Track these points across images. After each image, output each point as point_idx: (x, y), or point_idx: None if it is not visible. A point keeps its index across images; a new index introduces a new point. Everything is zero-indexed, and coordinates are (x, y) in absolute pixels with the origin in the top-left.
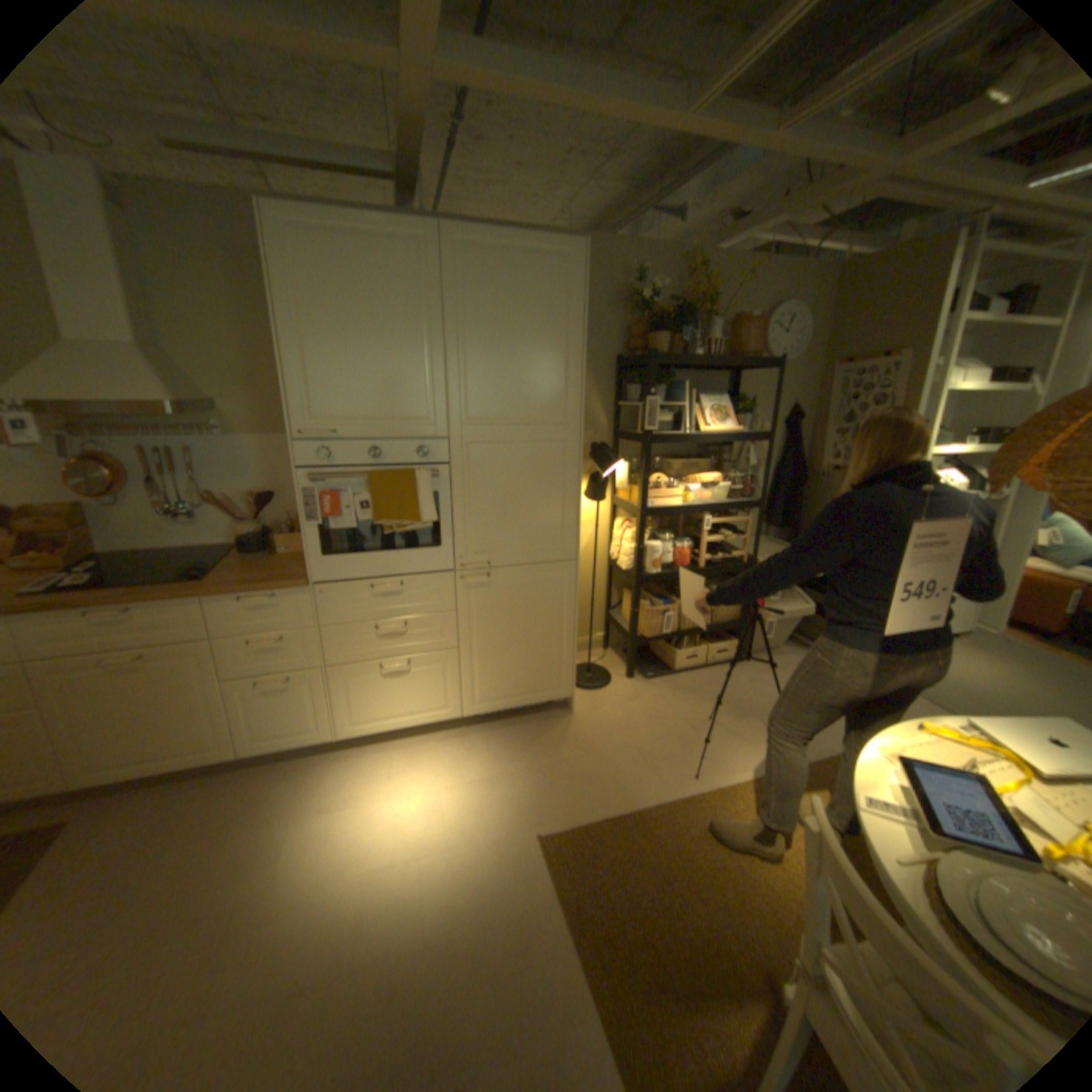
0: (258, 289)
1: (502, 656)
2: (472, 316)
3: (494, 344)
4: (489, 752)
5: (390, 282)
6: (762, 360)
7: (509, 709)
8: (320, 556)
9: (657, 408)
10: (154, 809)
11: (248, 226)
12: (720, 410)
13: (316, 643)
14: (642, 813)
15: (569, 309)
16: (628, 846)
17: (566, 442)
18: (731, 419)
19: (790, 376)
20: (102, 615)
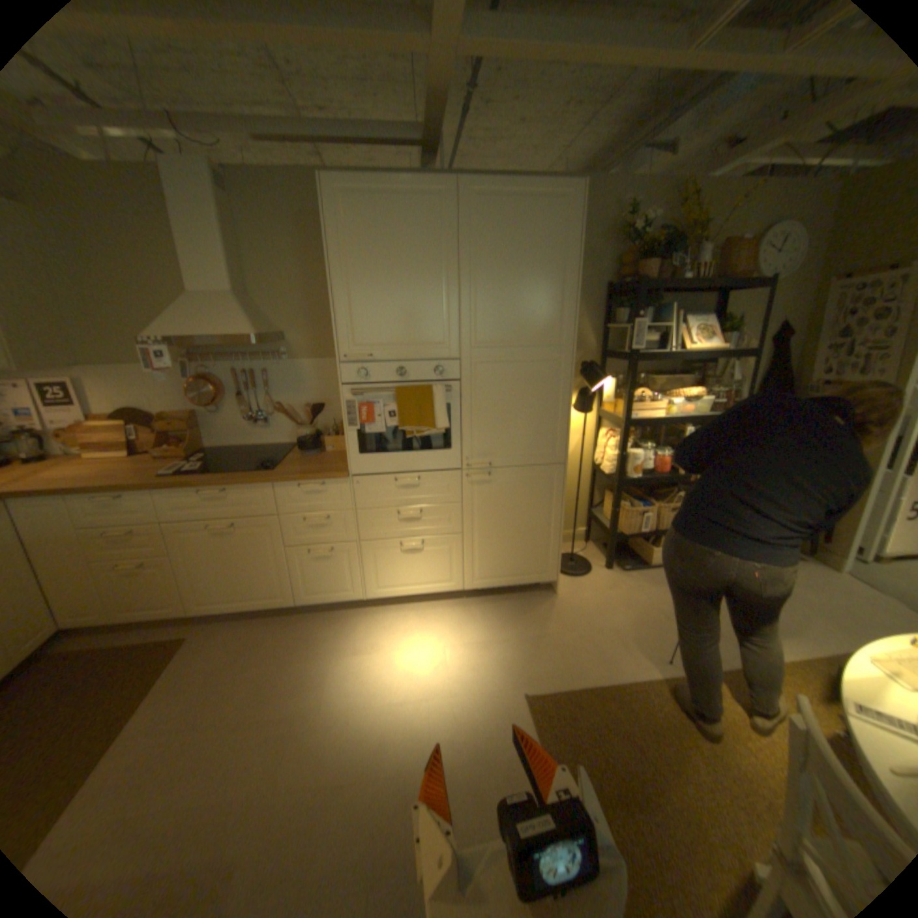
0: (316, 244)
1: (498, 541)
2: (483, 254)
3: (500, 277)
4: (485, 620)
5: (417, 230)
6: (753, 279)
7: (502, 587)
8: (358, 454)
9: (645, 329)
10: (240, 636)
11: (310, 194)
12: (707, 328)
13: (353, 522)
14: (618, 688)
15: (567, 243)
16: (606, 714)
17: (560, 360)
18: (718, 337)
19: (781, 293)
20: (209, 492)
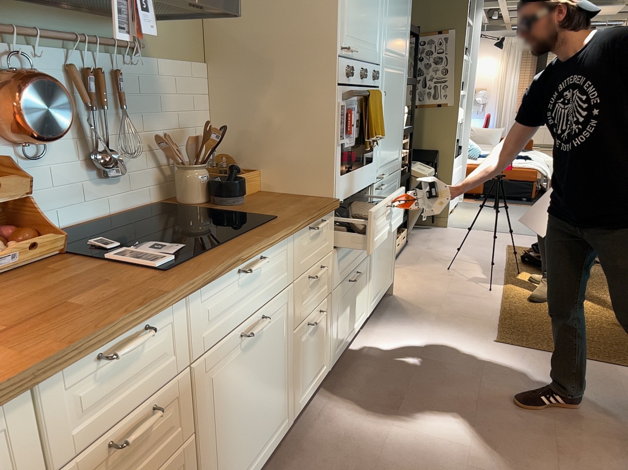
0: None
1: (381, 253)
2: None
3: None
4: (398, 329)
5: None
6: None
7: (379, 300)
8: (340, 174)
9: None
10: None
11: None
12: None
13: (331, 266)
14: (501, 310)
15: None
16: (520, 321)
17: (404, 74)
18: None
19: None
20: (258, 264)
